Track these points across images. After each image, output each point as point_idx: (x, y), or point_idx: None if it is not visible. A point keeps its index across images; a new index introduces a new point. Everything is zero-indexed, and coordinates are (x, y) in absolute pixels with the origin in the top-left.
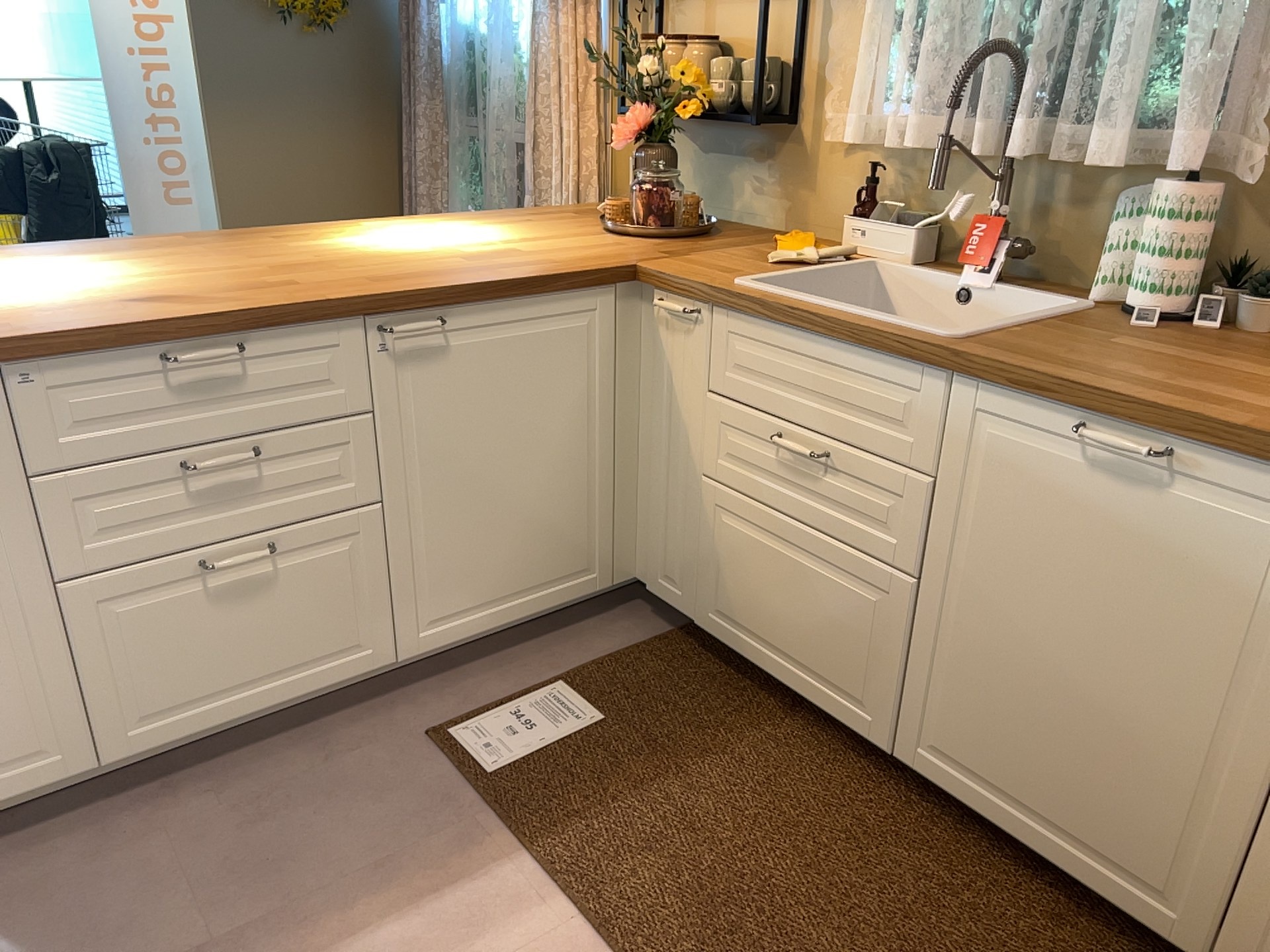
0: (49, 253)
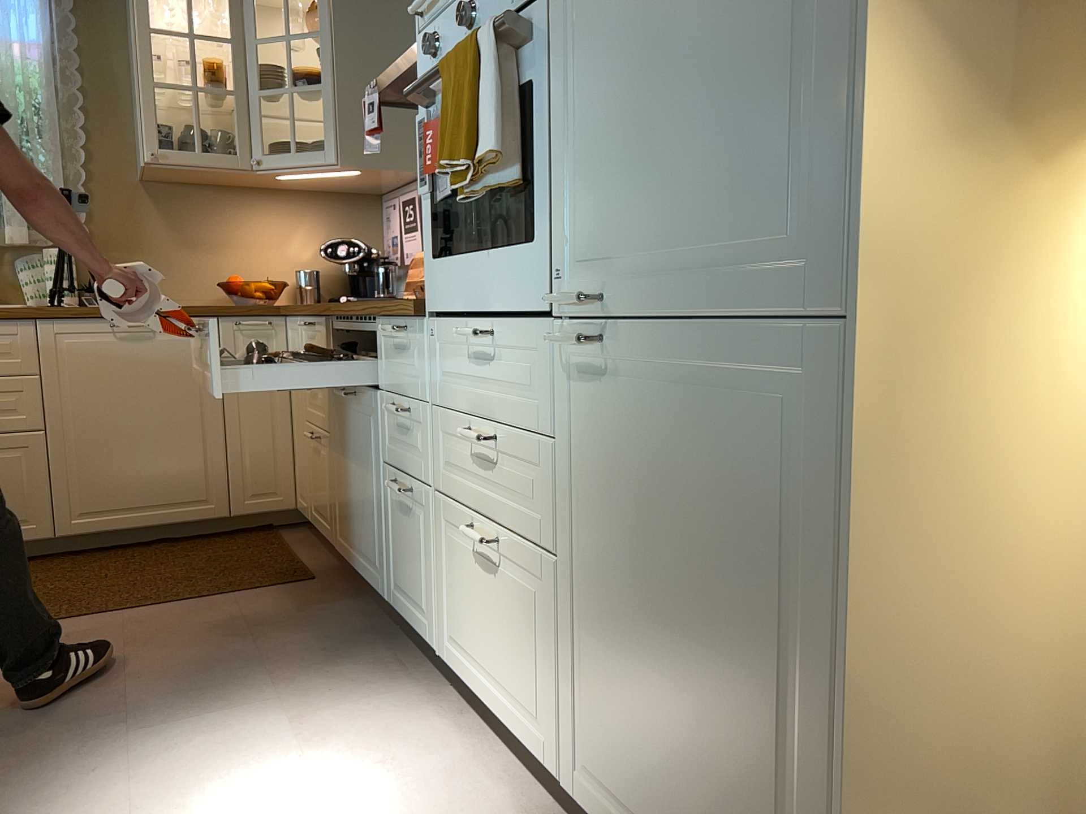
0: None
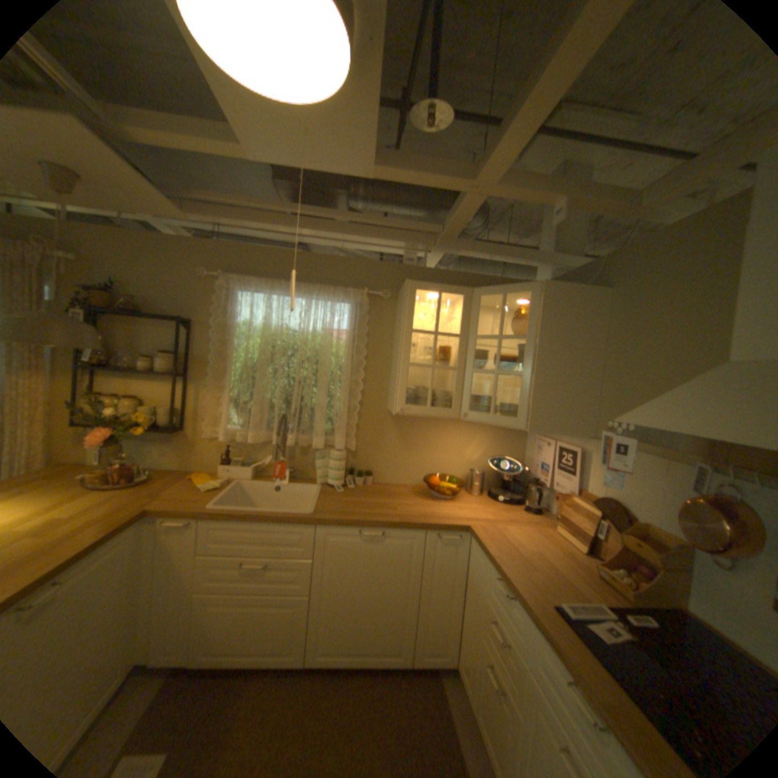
0: None
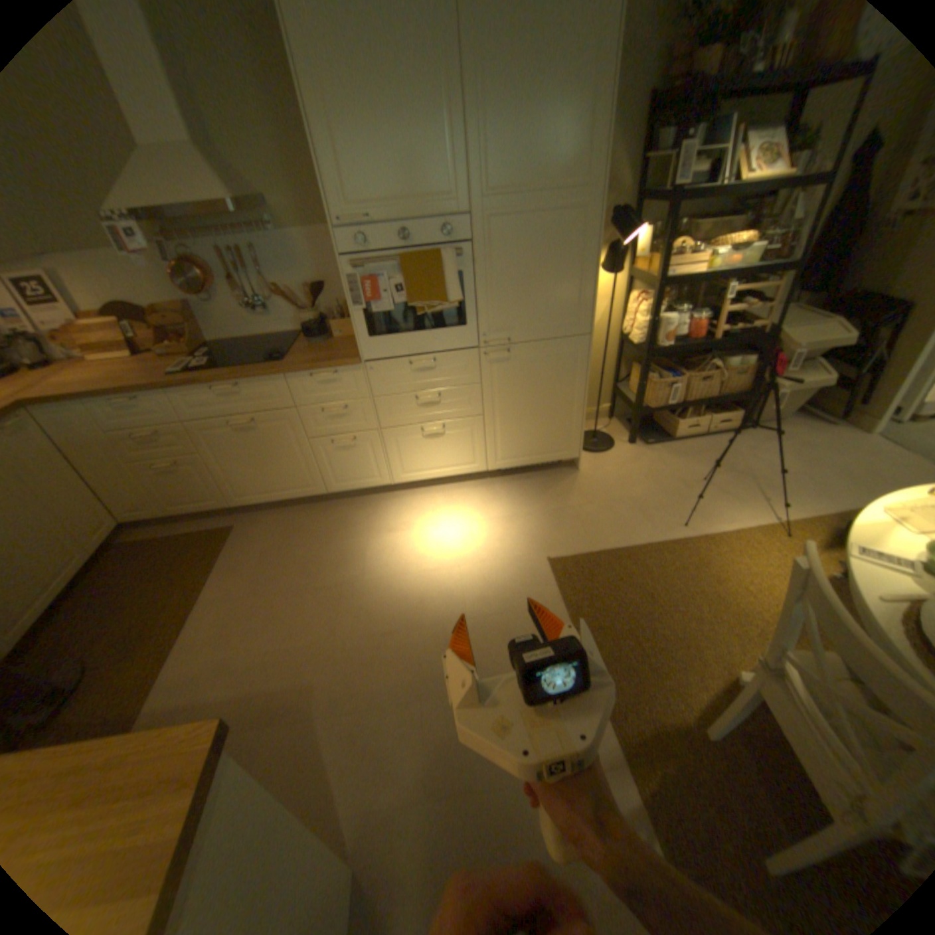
0: None
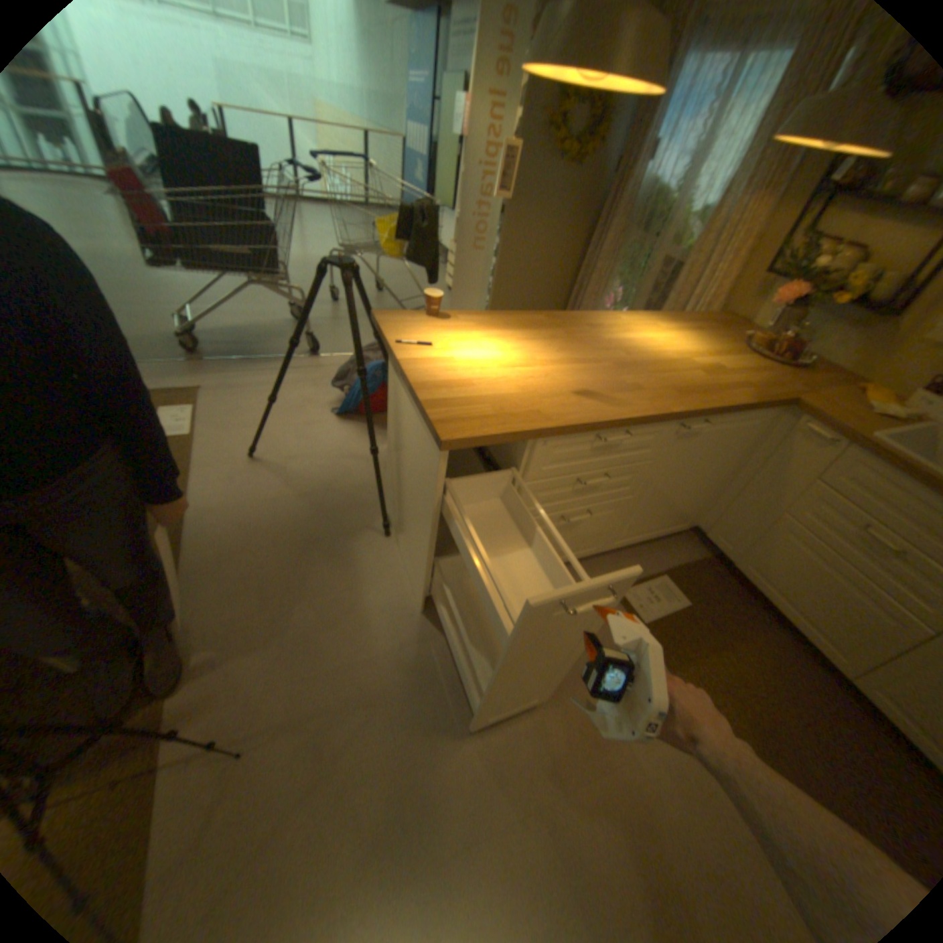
0: (493, 322)
